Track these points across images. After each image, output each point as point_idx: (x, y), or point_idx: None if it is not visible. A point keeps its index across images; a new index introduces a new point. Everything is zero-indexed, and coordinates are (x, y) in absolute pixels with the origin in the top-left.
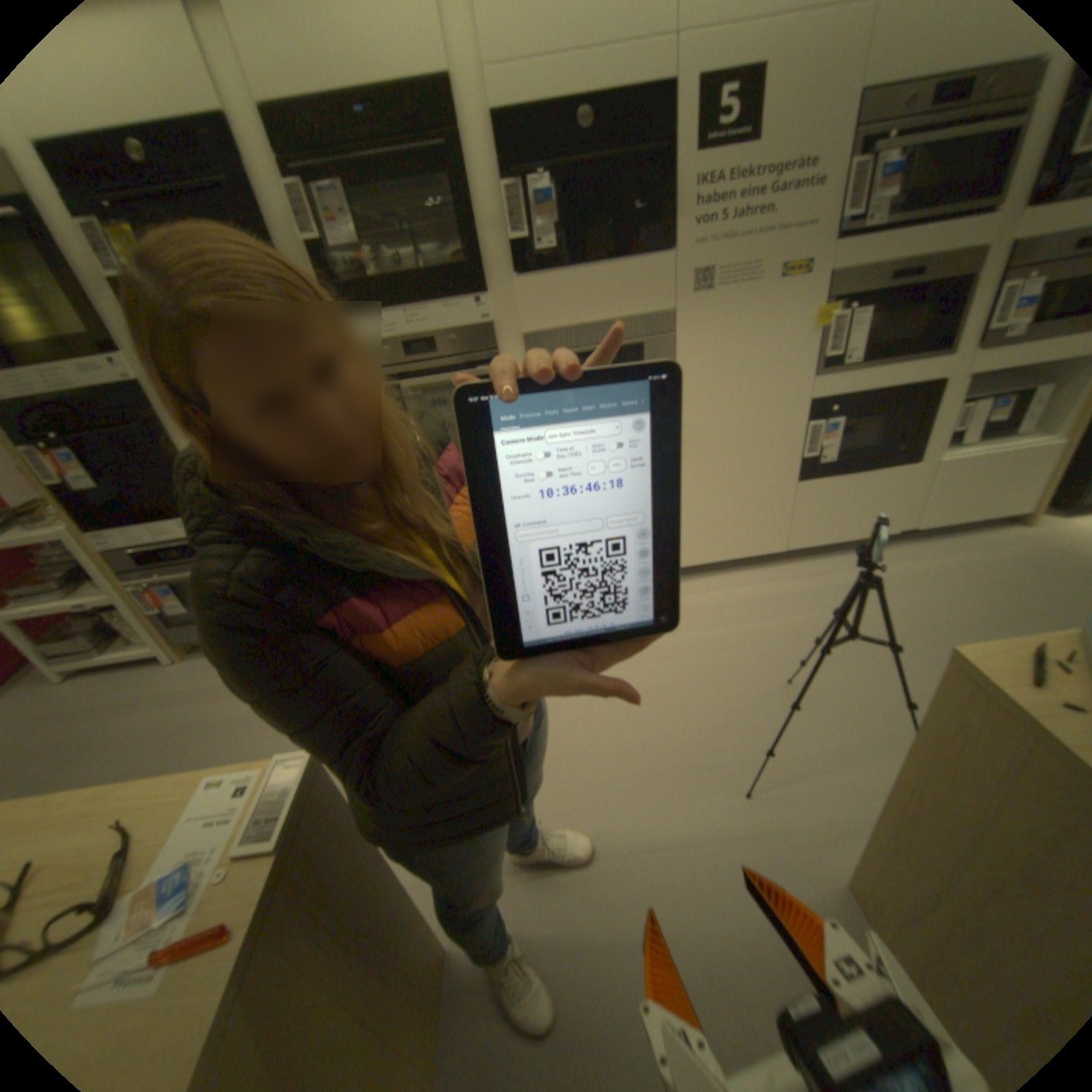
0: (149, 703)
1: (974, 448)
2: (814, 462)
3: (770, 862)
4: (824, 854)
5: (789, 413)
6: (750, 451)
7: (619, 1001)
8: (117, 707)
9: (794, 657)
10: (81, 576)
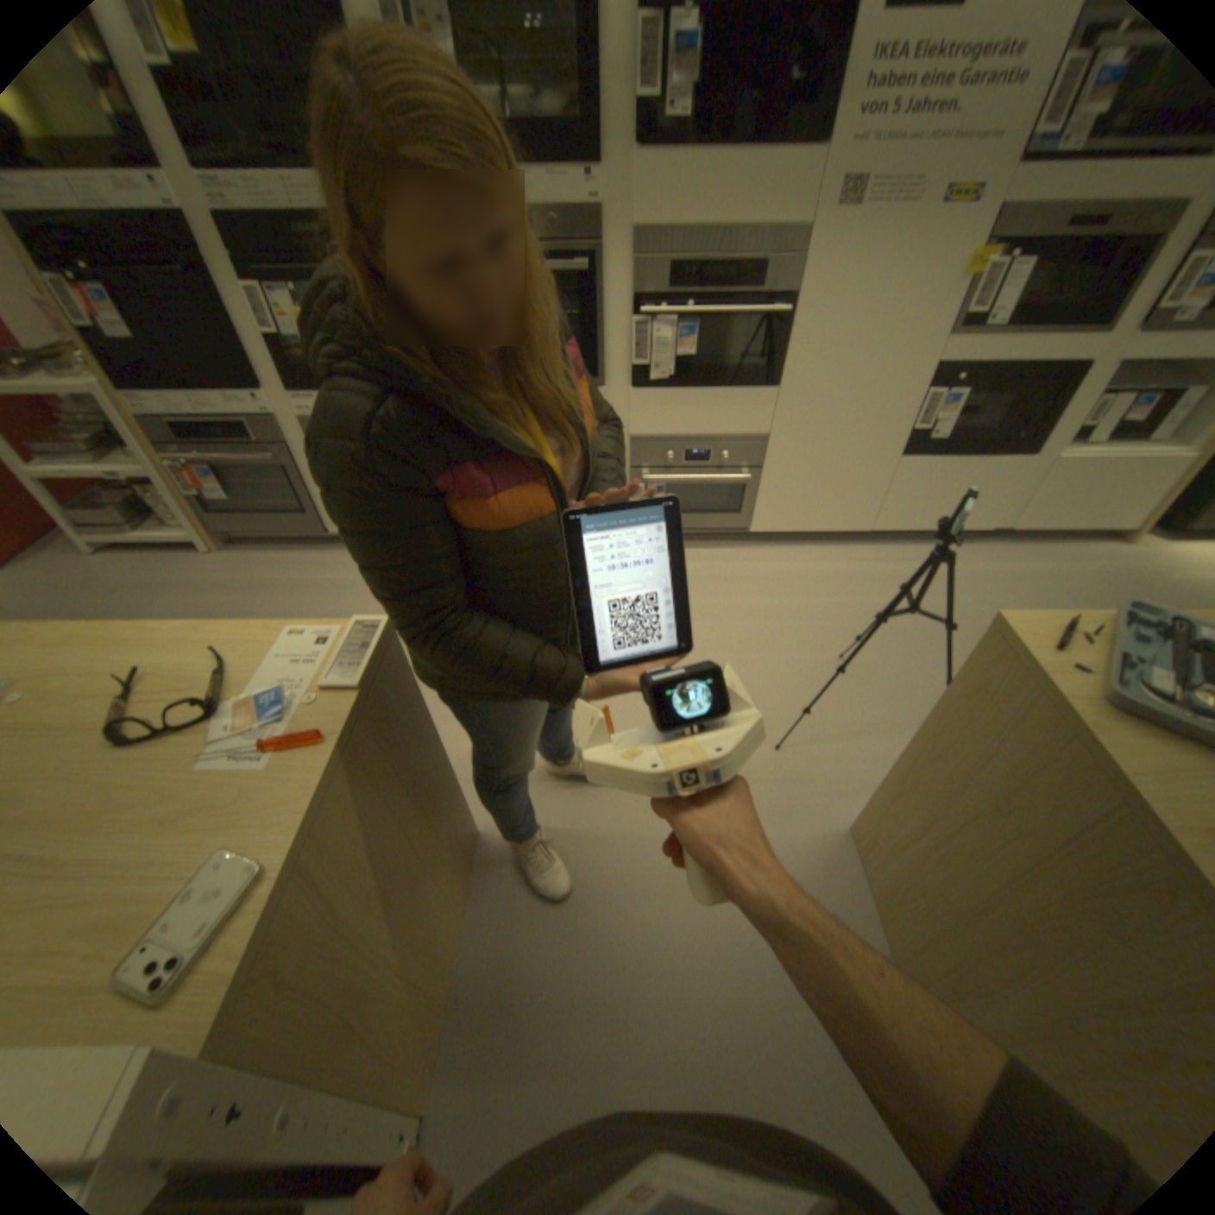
0: (187, 587)
1: (1098, 448)
2: (924, 436)
3: (785, 802)
4: (834, 803)
5: (911, 374)
6: (858, 412)
7: (629, 886)
8: (154, 587)
9: (852, 635)
10: (112, 441)
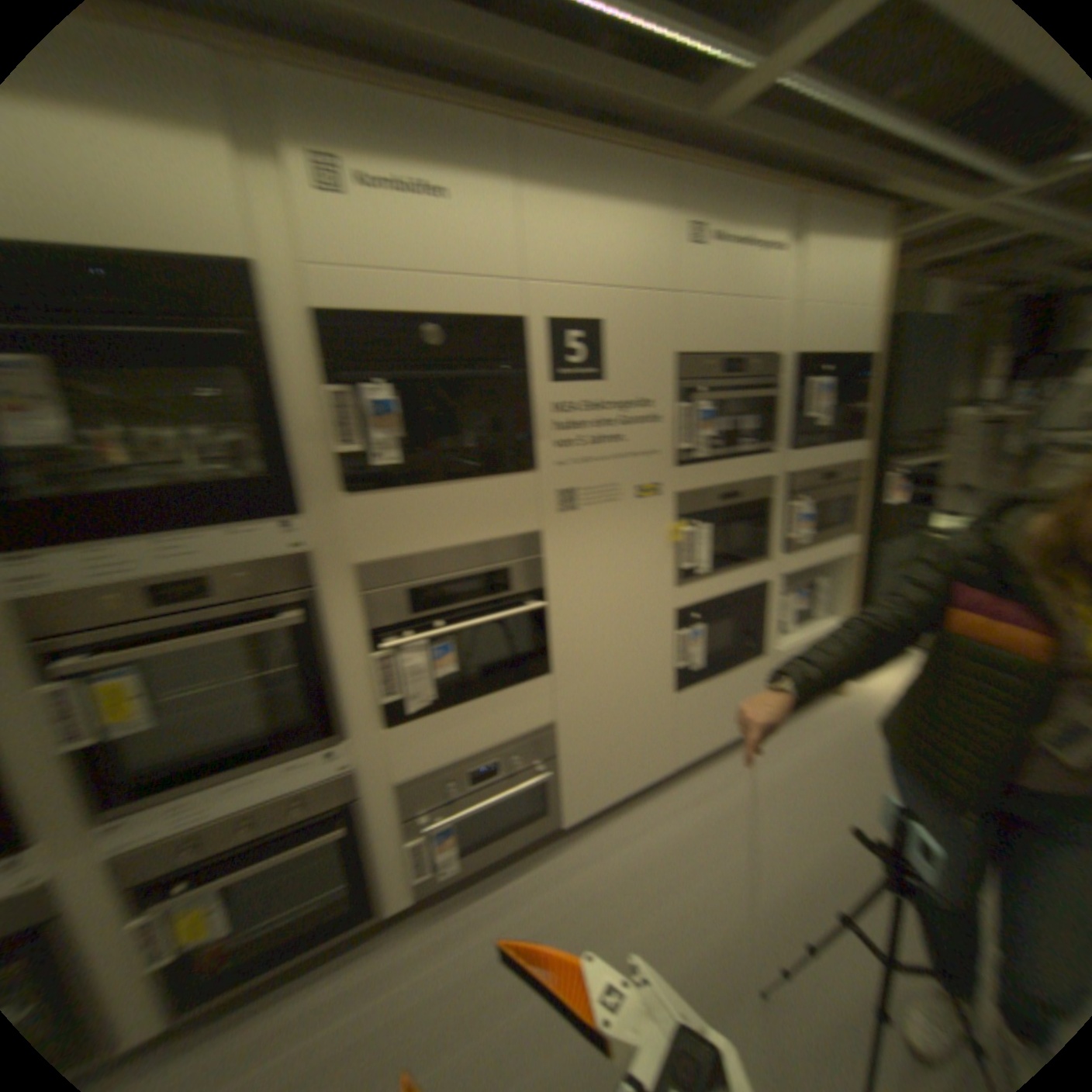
0: None
1: (789, 634)
2: (683, 670)
3: None
4: None
5: (656, 625)
6: (626, 669)
7: None
8: None
9: (743, 939)
10: None
